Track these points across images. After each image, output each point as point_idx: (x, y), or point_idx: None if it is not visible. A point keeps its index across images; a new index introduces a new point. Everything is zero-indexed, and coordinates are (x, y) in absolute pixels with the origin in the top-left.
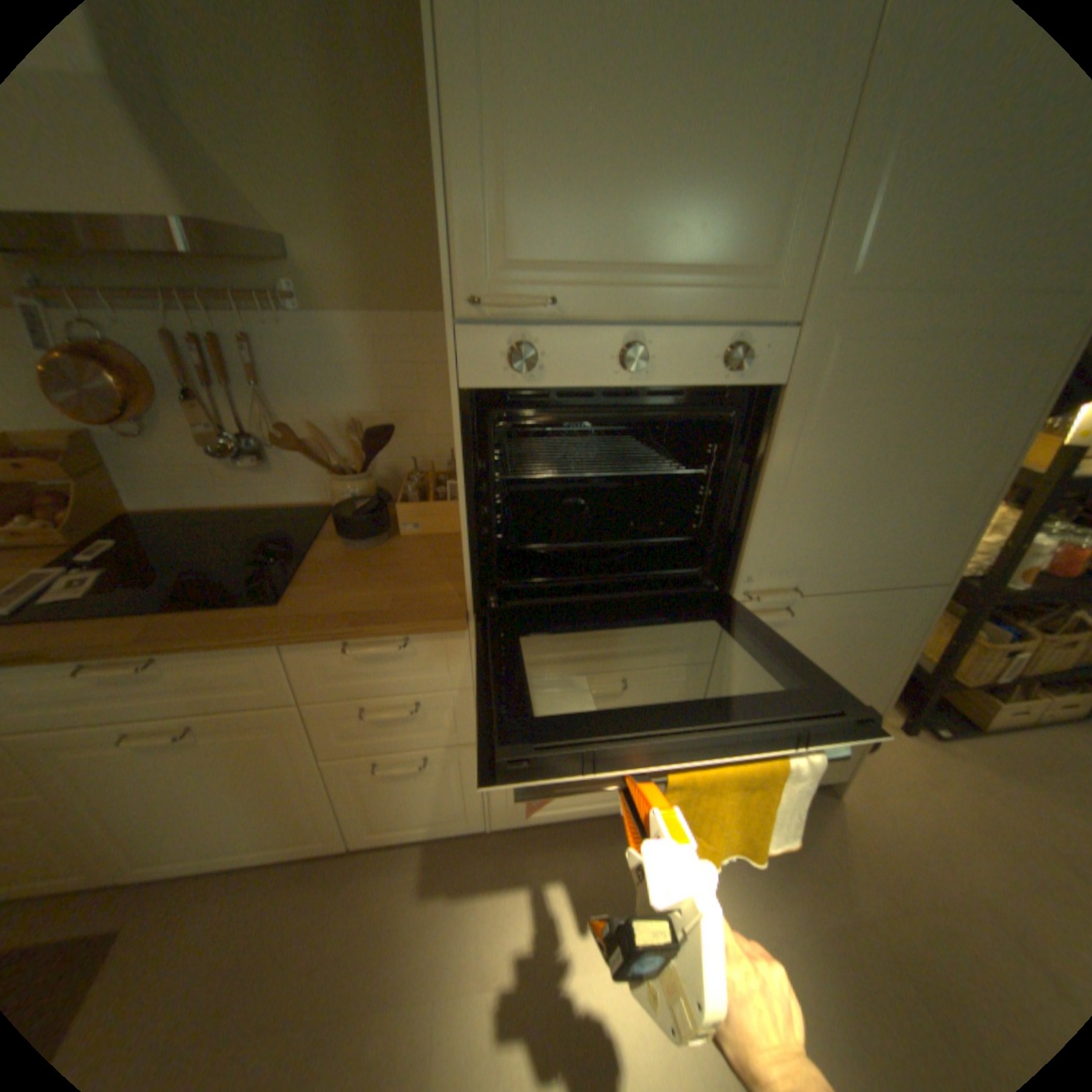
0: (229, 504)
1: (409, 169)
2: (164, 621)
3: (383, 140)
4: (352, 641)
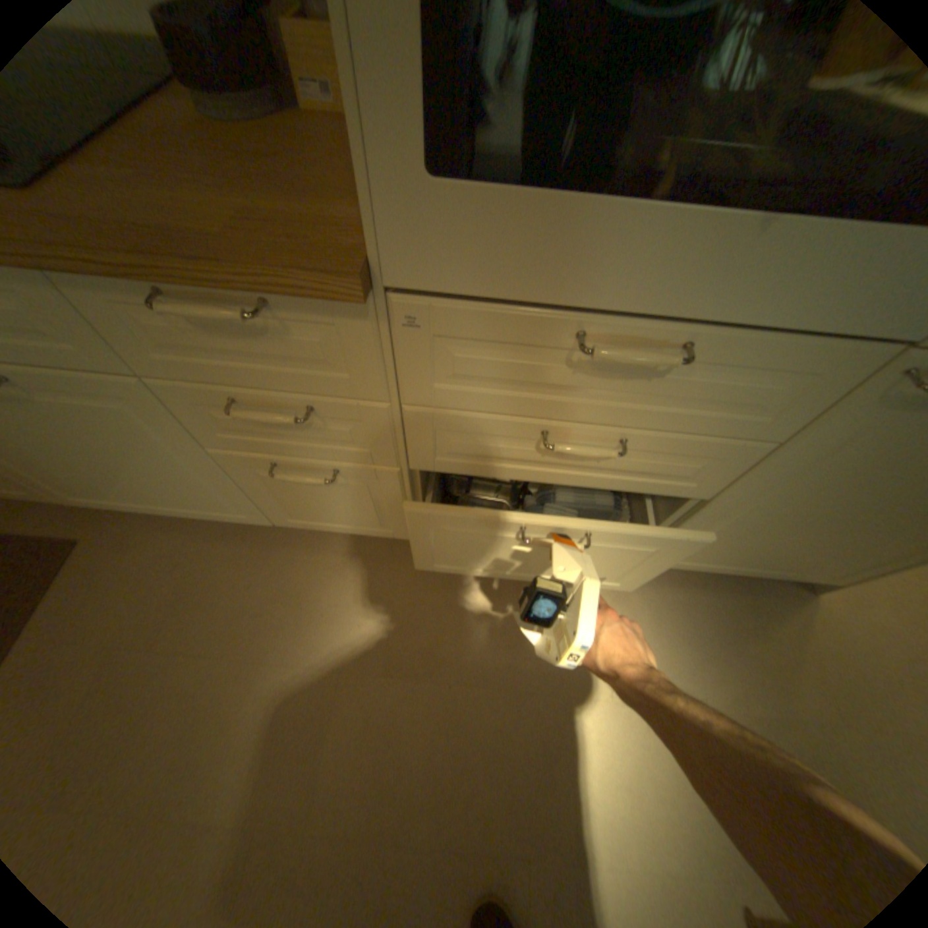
0: None
1: None
2: None
3: None
4: (169, 286)
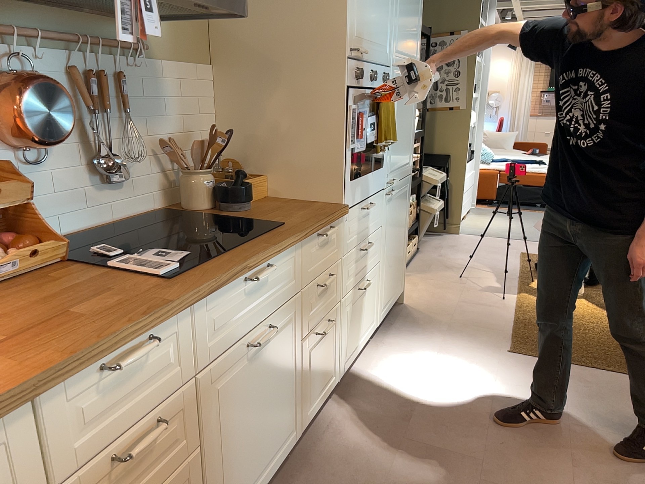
0: (93, 225)
1: None
2: (259, 241)
3: None
4: (319, 233)
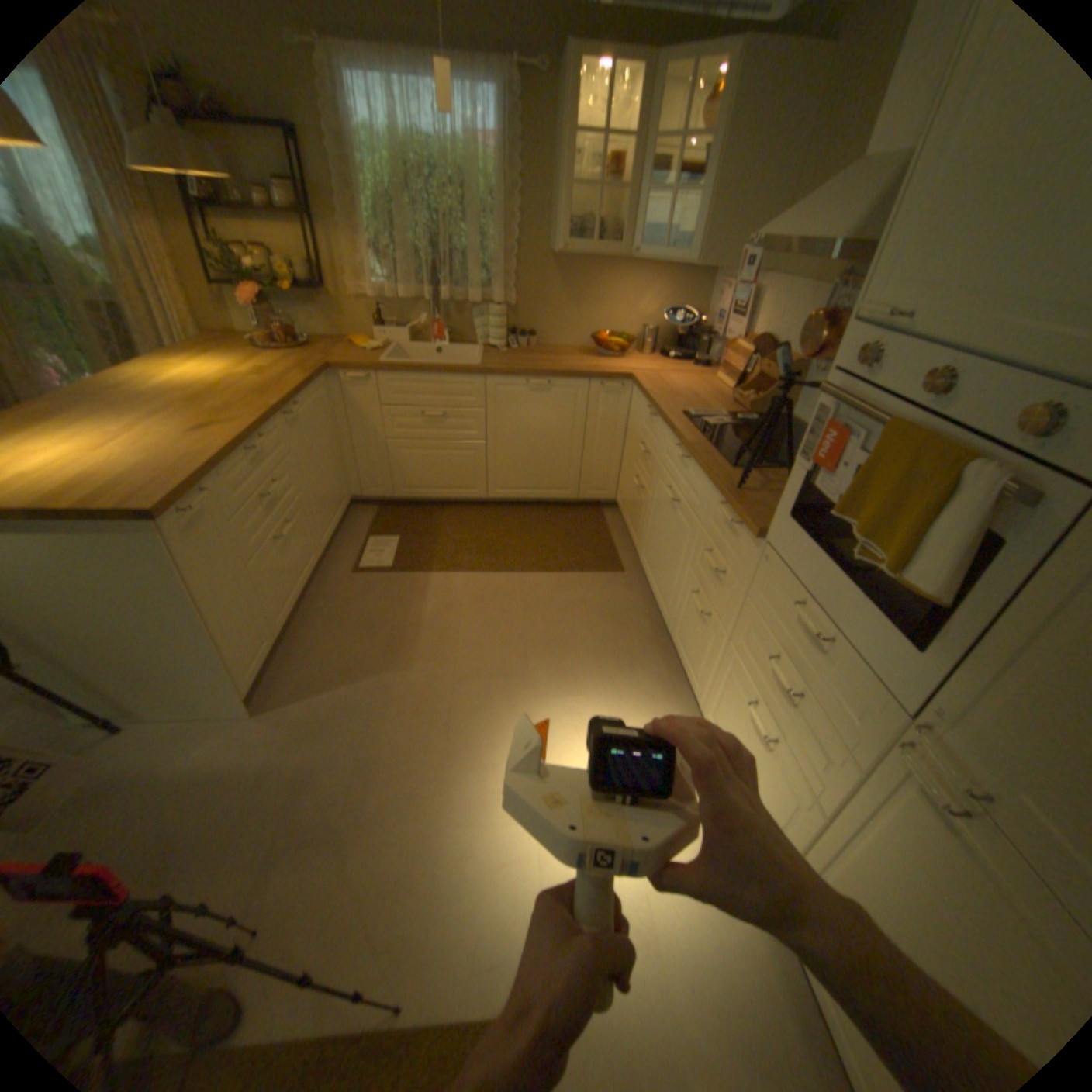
0: None
1: None
2: (704, 446)
3: None
4: (727, 506)
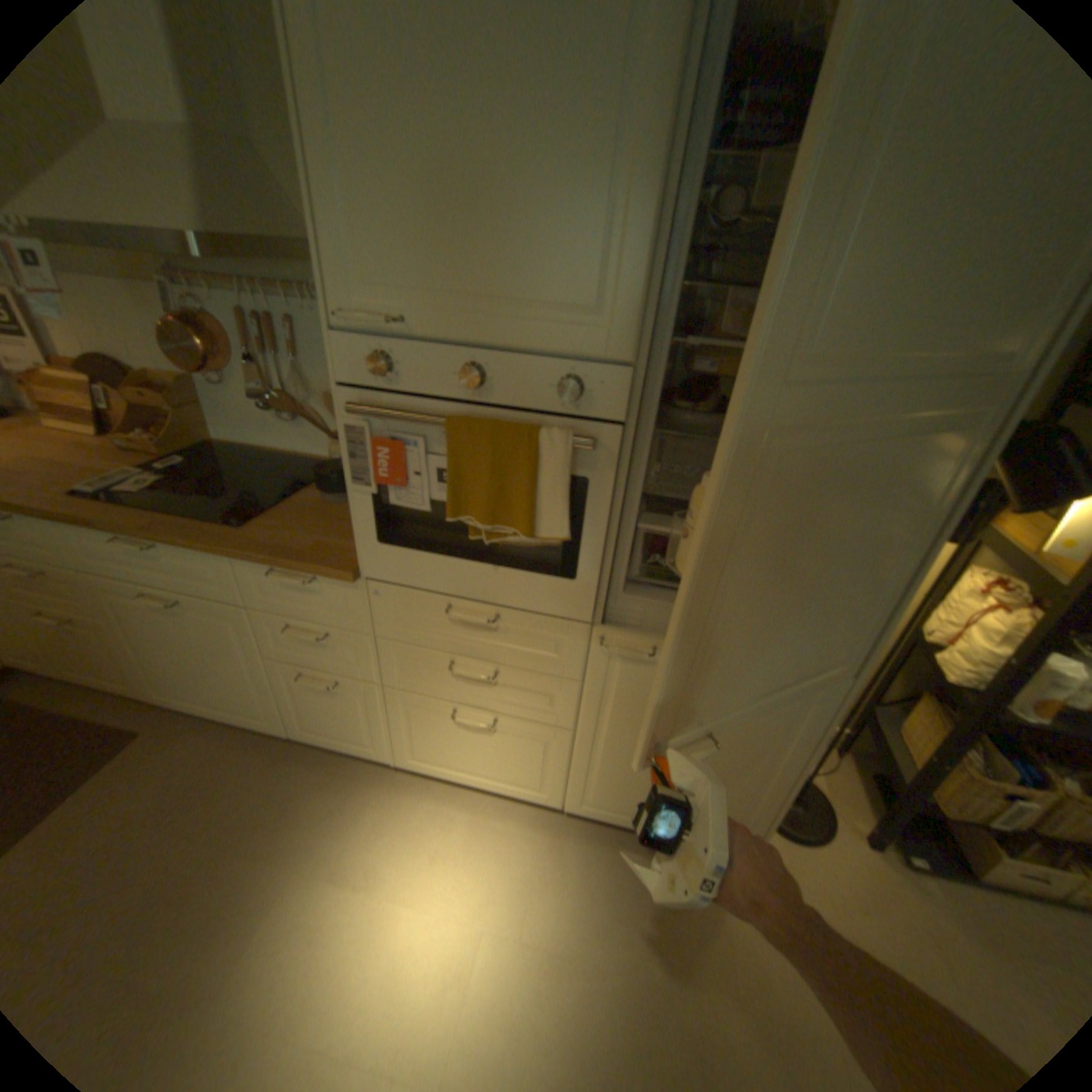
0: (274, 449)
1: None
2: (165, 521)
3: None
4: (276, 569)
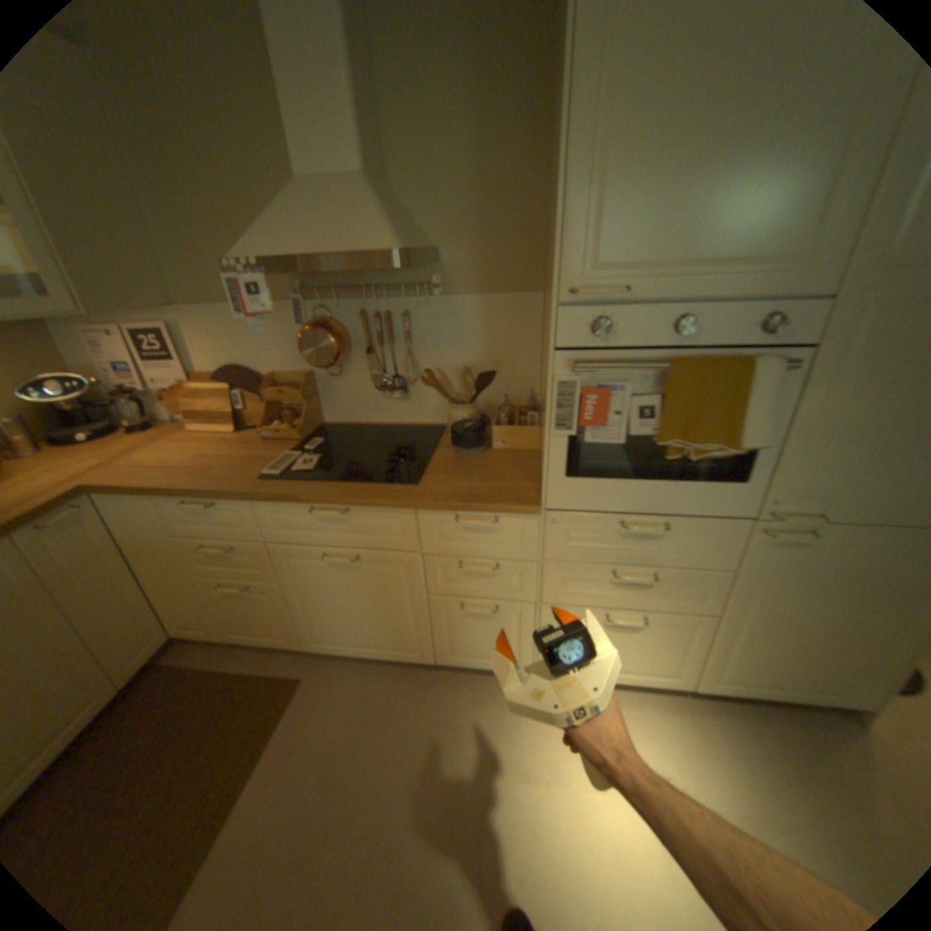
0: (382, 423)
1: (524, 198)
2: (357, 488)
3: (509, 182)
4: (463, 514)
